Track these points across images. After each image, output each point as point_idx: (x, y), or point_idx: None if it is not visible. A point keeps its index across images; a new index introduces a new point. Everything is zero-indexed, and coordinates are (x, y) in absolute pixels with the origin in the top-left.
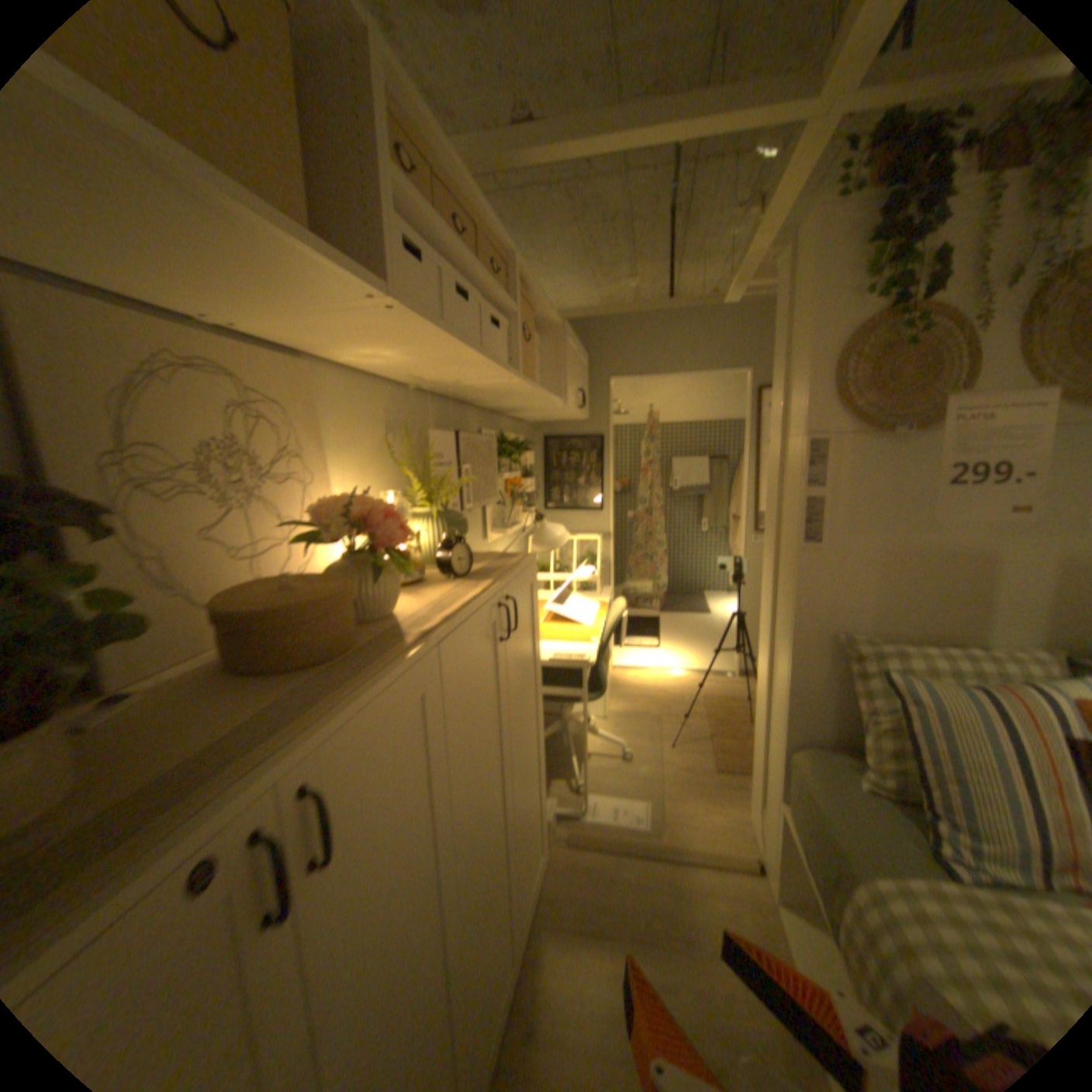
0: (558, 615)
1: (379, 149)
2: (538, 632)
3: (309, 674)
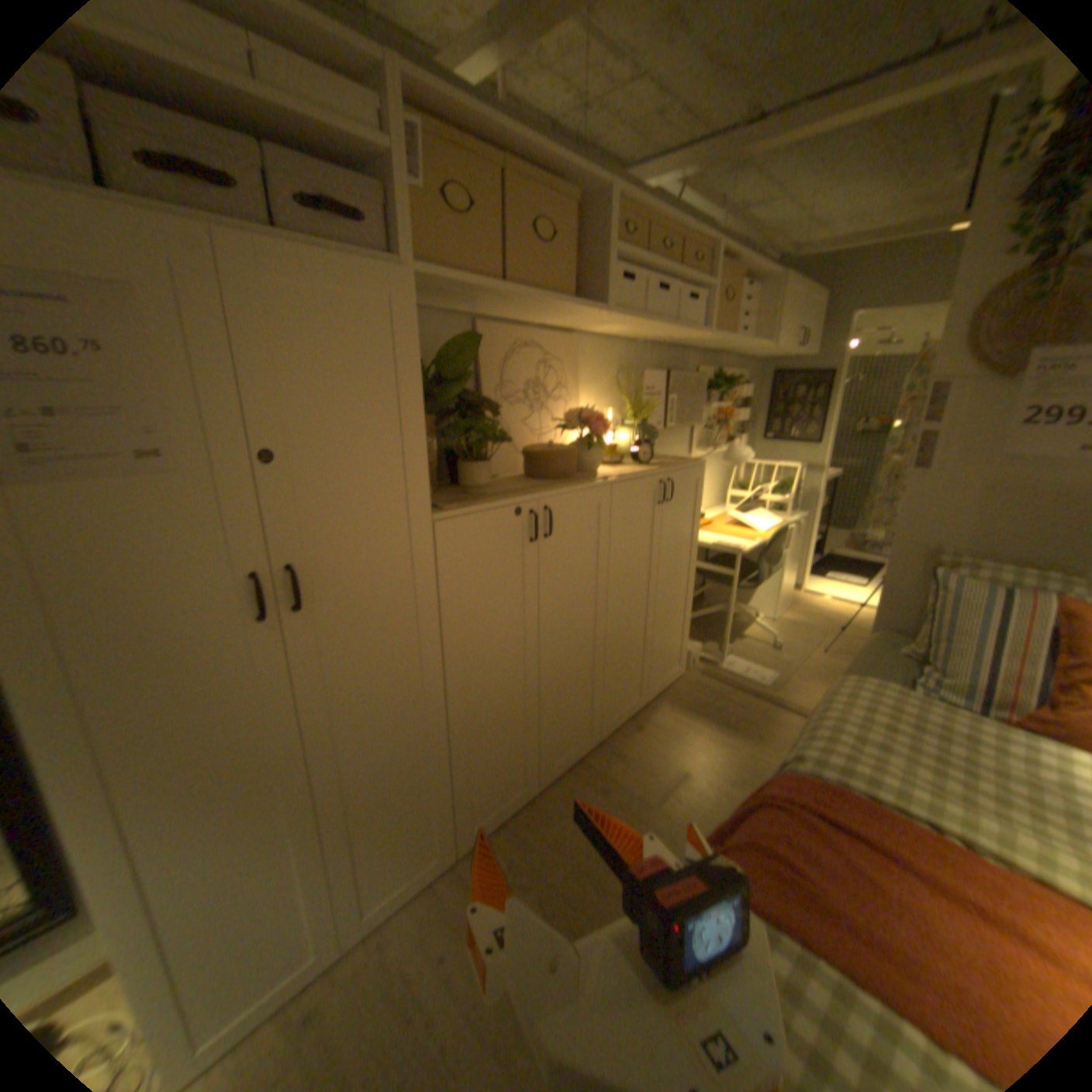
0: (740, 524)
1: (614, 235)
2: (699, 517)
3: (553, 481)
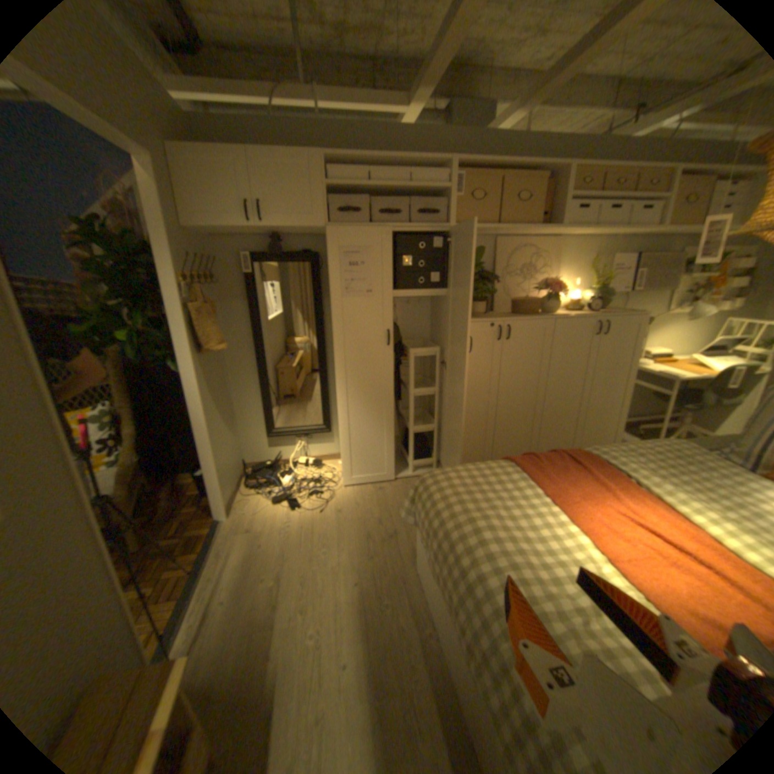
0: (705, 366)
1: (573, 188)
2: (640, 350)
3: (521, 316)
